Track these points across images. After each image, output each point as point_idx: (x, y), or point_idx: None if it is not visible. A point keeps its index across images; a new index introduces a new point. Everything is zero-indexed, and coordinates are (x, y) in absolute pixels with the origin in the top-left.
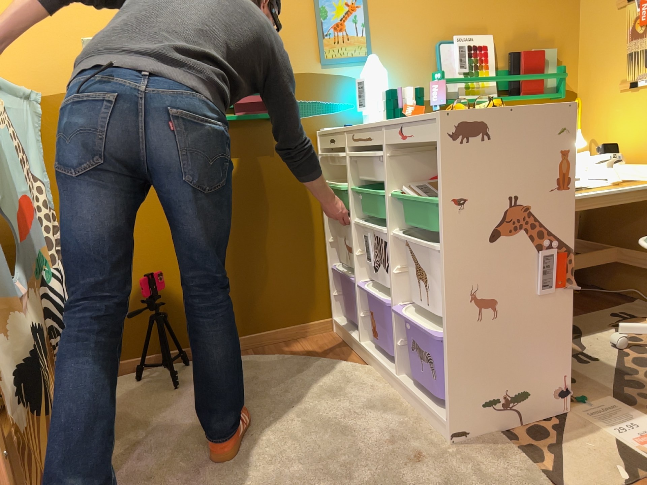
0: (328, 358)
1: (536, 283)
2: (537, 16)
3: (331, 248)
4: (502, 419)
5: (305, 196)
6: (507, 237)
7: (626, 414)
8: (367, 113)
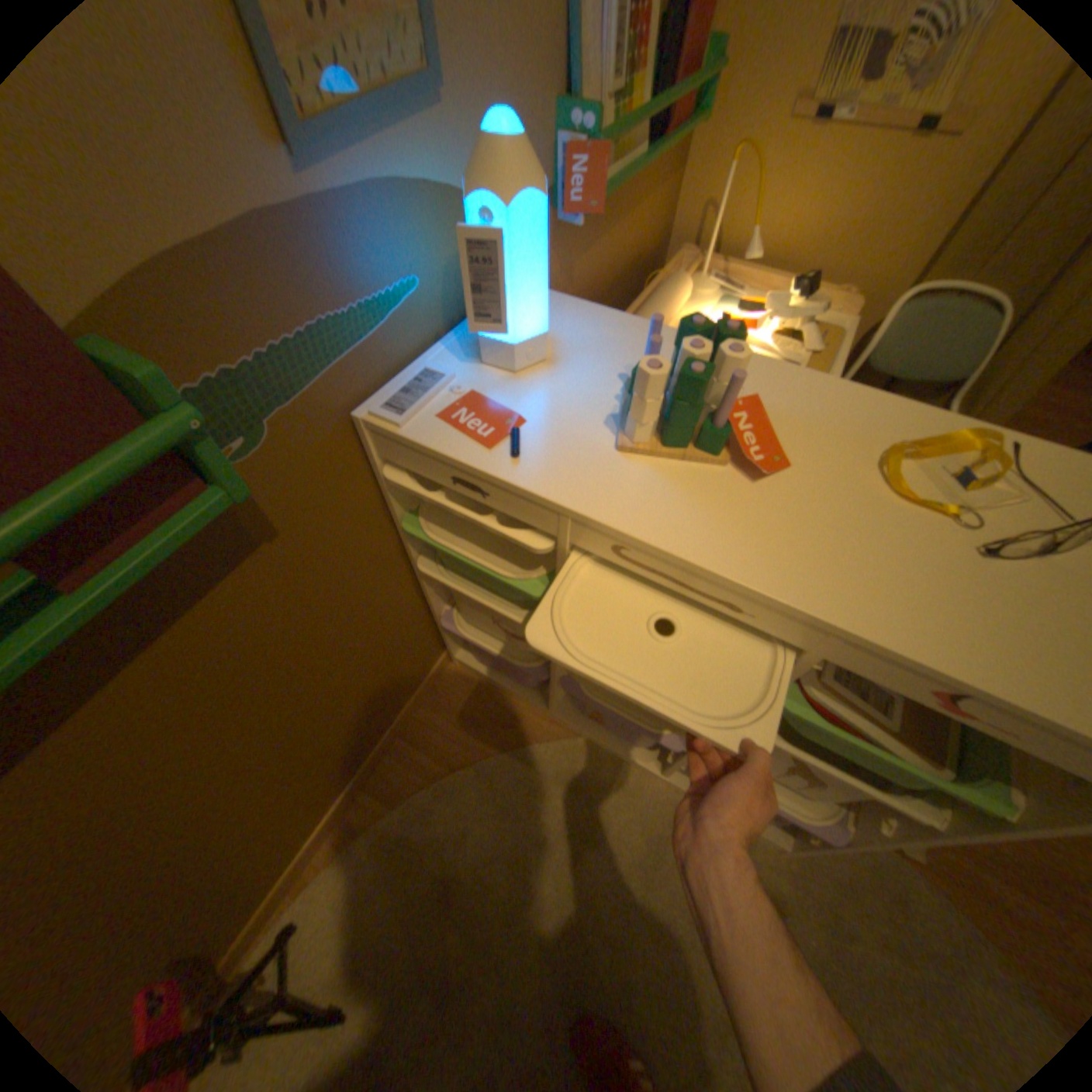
0: (504, 743)
1: None
2: None
3: (437, 595)
4: None
5: (368, 560)
6: None
7: None
8: (497, 334)
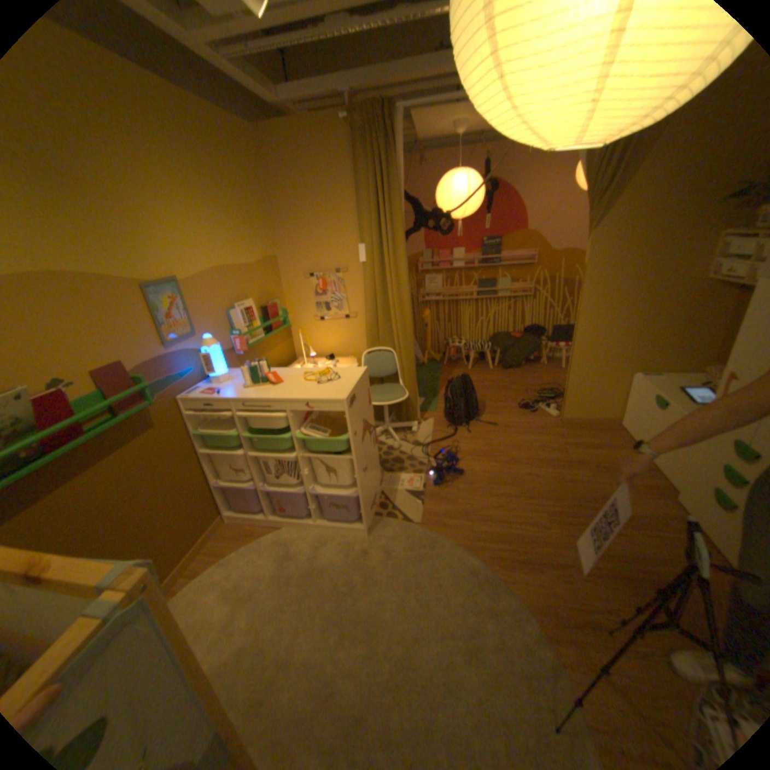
0: (249, 542)
1: (371, 448)
2: (266, 281)
3: (210, 473)
4: (373, 510)
5: (181, 448)
6: (364, 436)
7: (395, 477)
8: (214, 376)
